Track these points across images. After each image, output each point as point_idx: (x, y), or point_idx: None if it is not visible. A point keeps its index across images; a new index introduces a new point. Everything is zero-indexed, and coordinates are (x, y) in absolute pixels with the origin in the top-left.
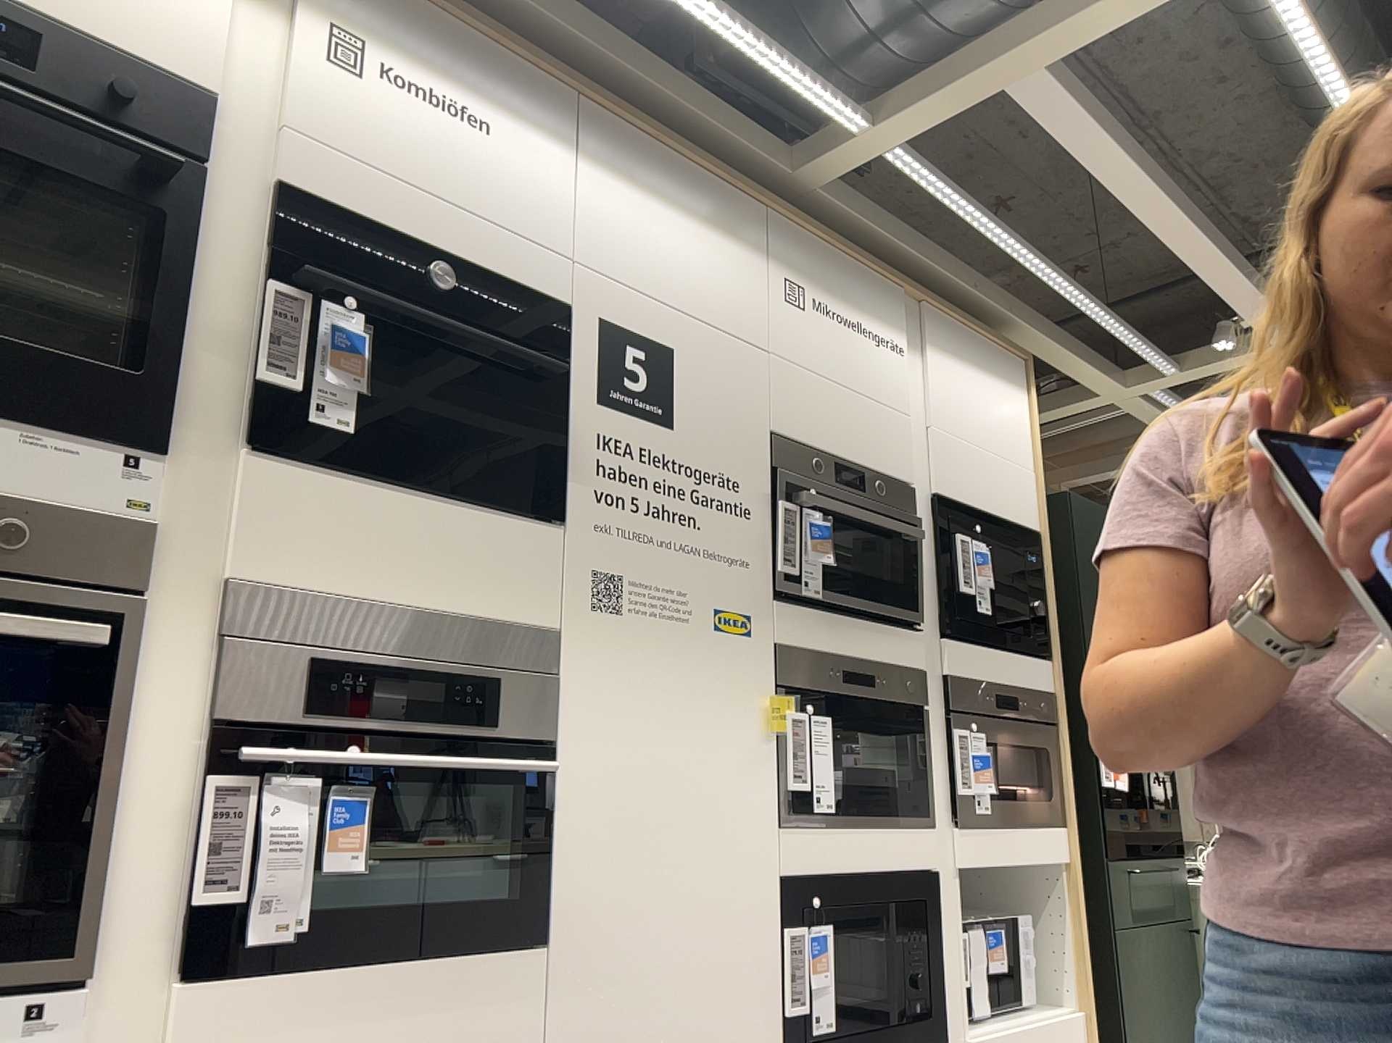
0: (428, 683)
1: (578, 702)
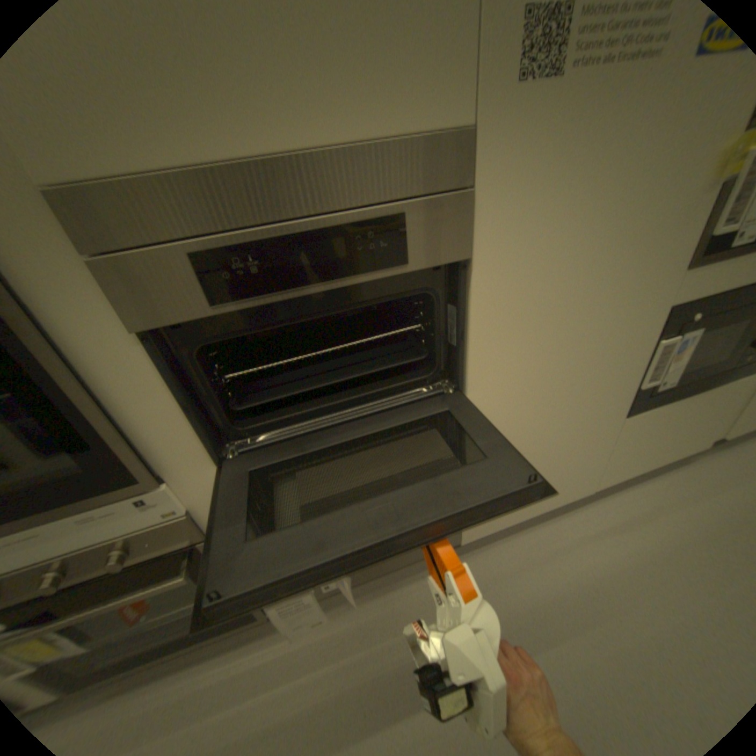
0: (323, 240)
1: (494, 211)
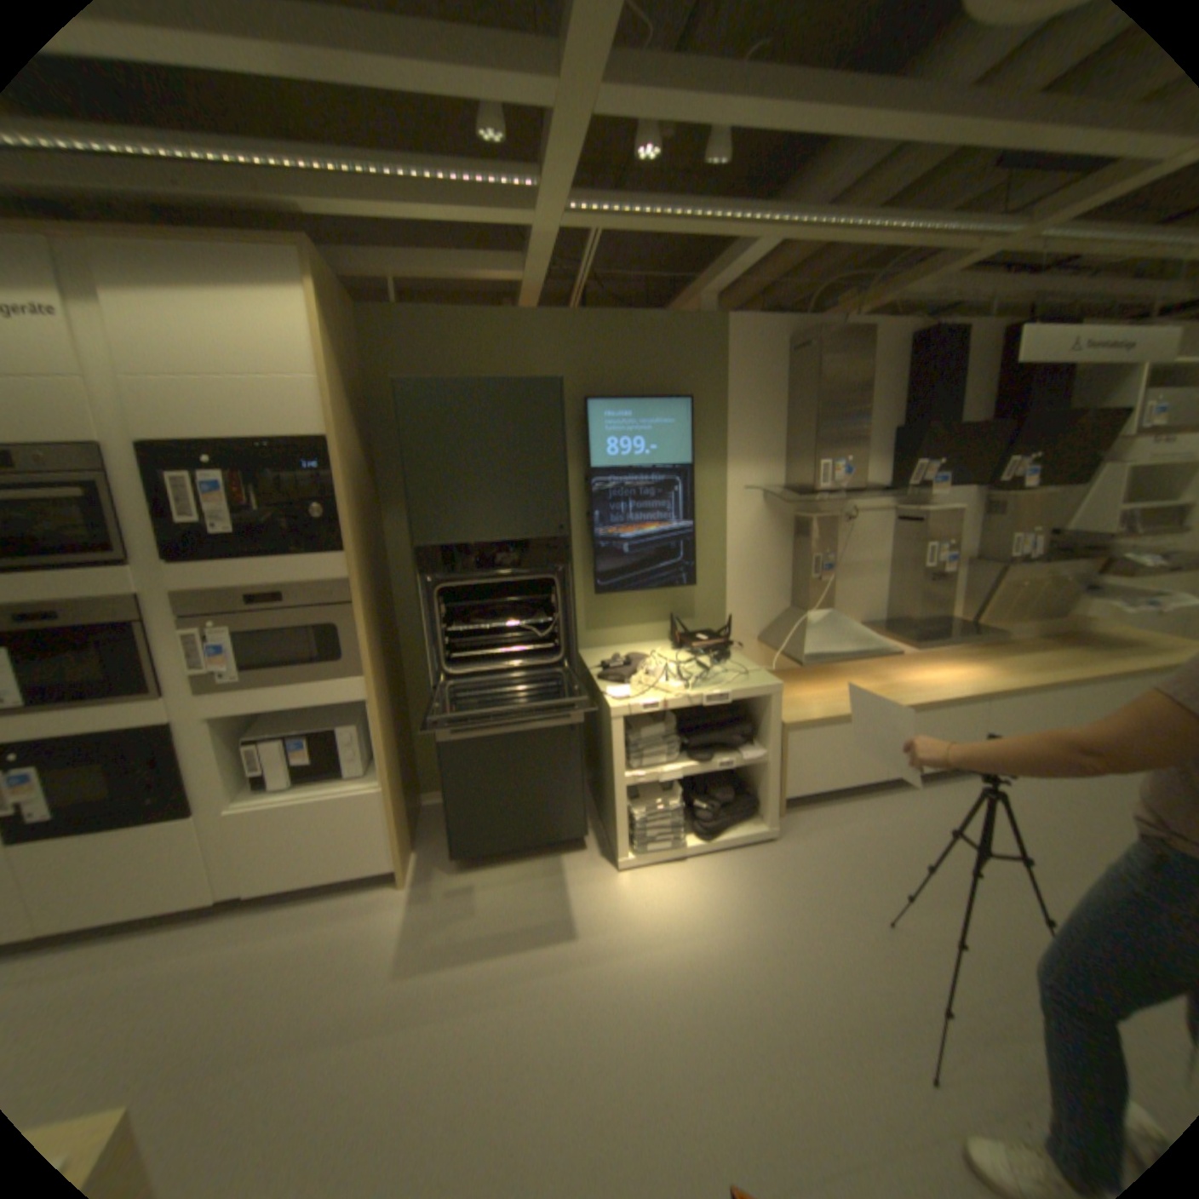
0: None
1: None
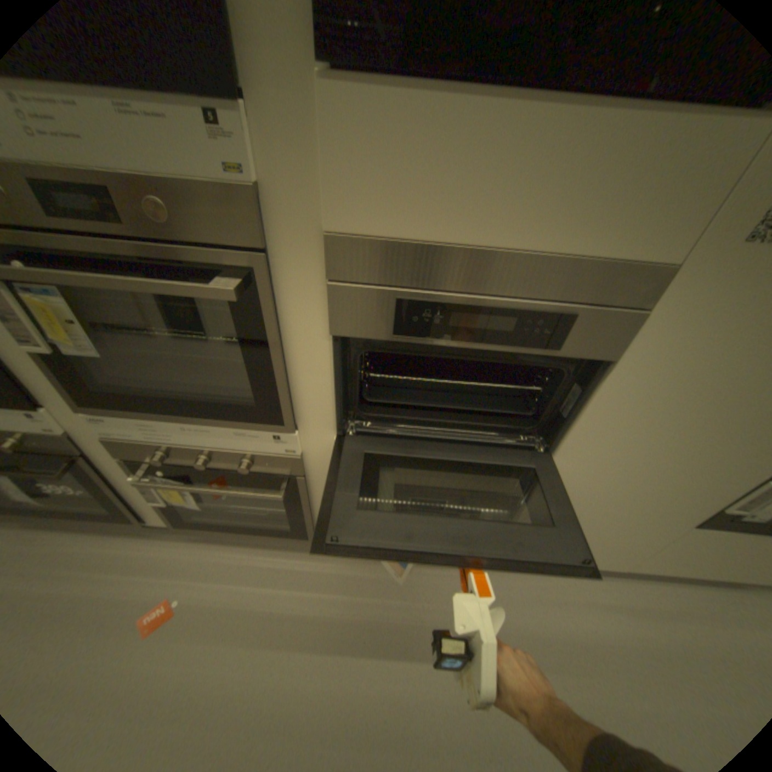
0: (500, 316)
1: (661, 333)
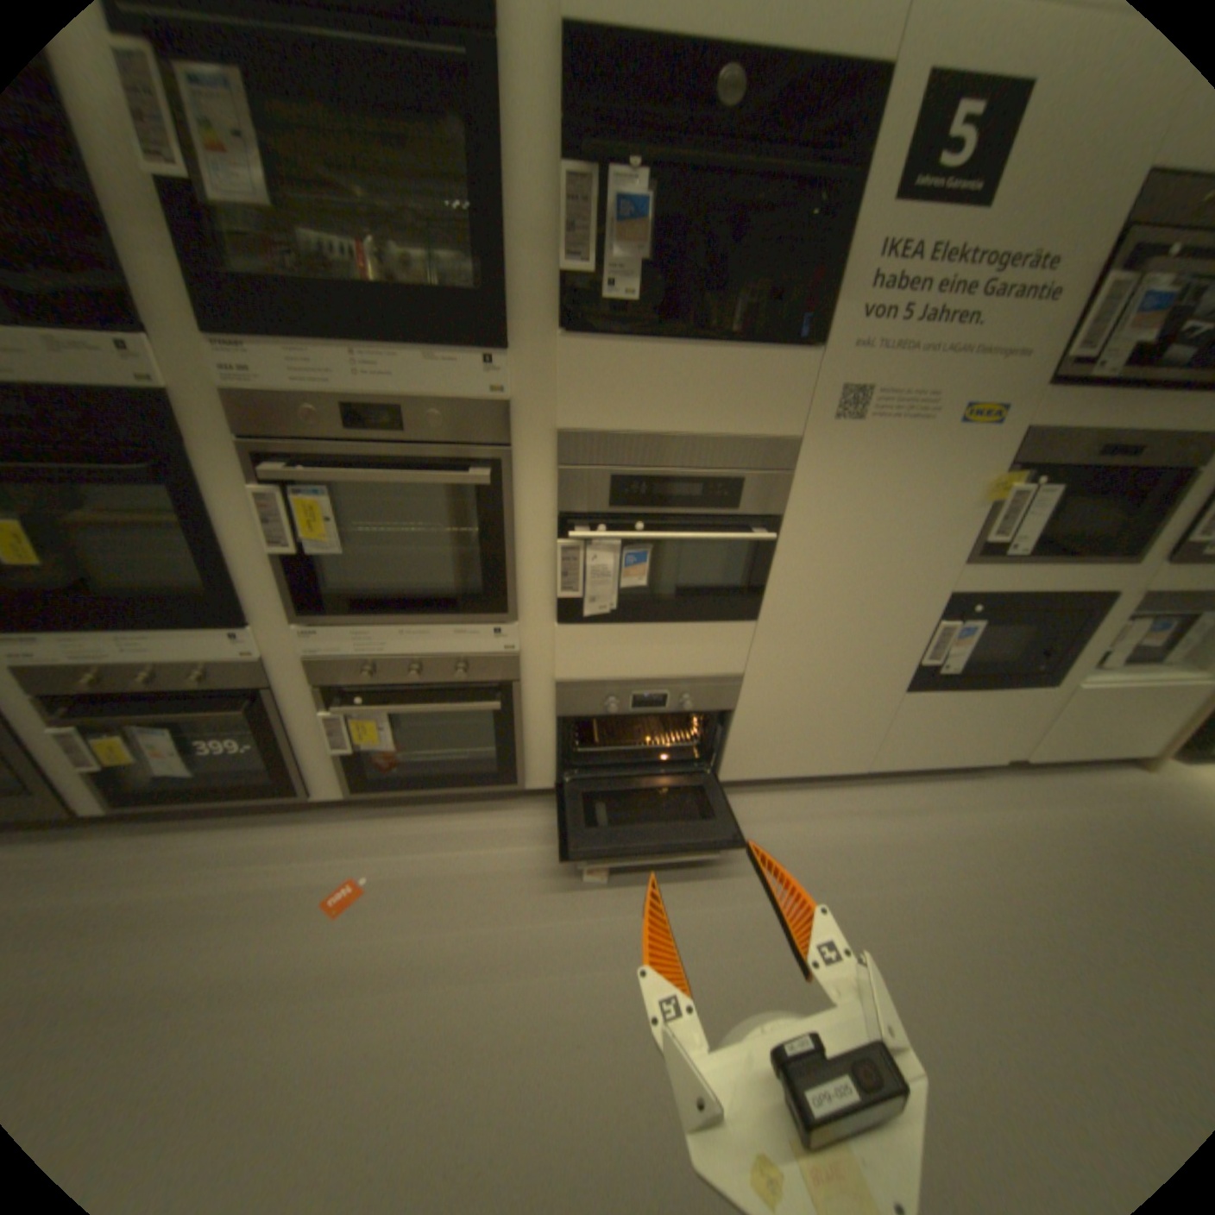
0: (689, 484)
1: (805, 489)
